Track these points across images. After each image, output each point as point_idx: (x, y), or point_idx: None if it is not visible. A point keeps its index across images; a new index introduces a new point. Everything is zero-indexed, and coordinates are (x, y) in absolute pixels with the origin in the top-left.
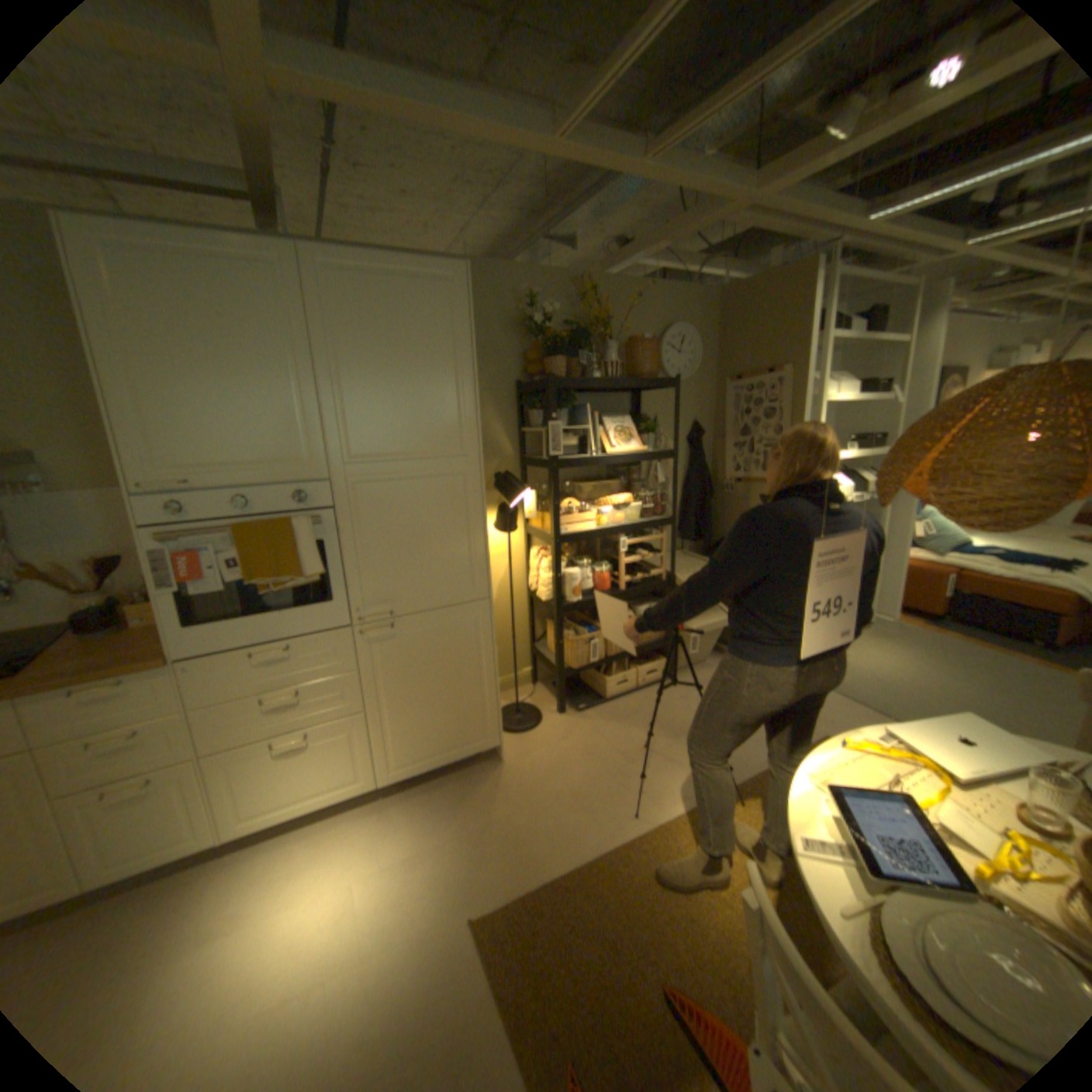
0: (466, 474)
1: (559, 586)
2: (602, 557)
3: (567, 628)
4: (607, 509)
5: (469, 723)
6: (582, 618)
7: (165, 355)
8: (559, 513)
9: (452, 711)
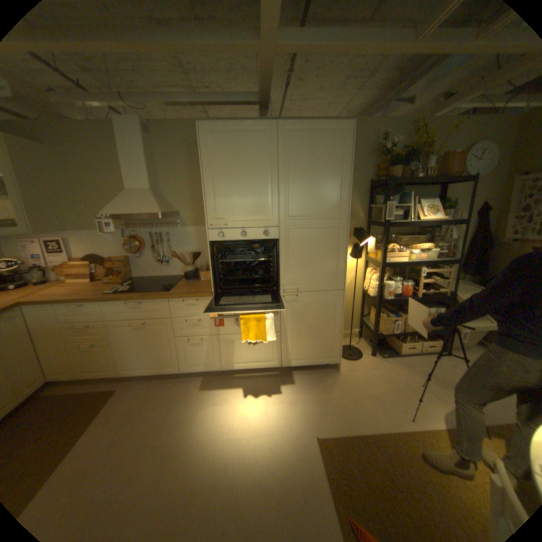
0: (340, 227)
1: (381, 289)
2: (409, 277)
3: (383, 313)
4: (416, 251)
5: (326, 348)
6: (392, 309)
7: (224, 174)
8: (386, 251)
9: (318, 341)
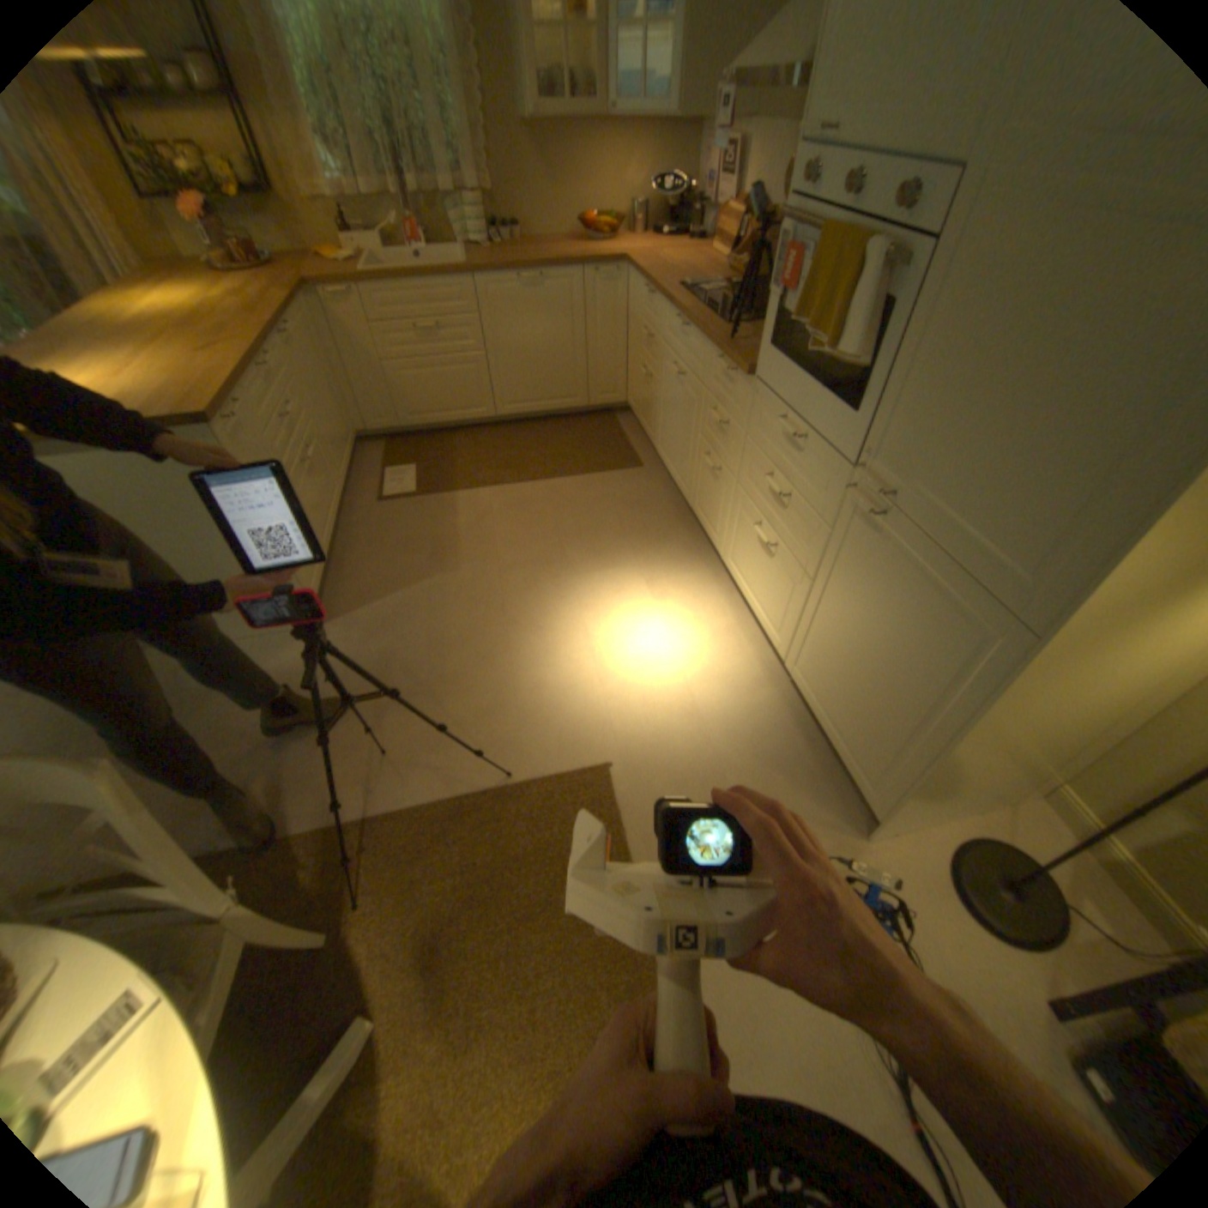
0: None
1: None
2: None
3: None
4: None
5: (869, 748)
6: None
7: None
8: None
9: (865, 707)
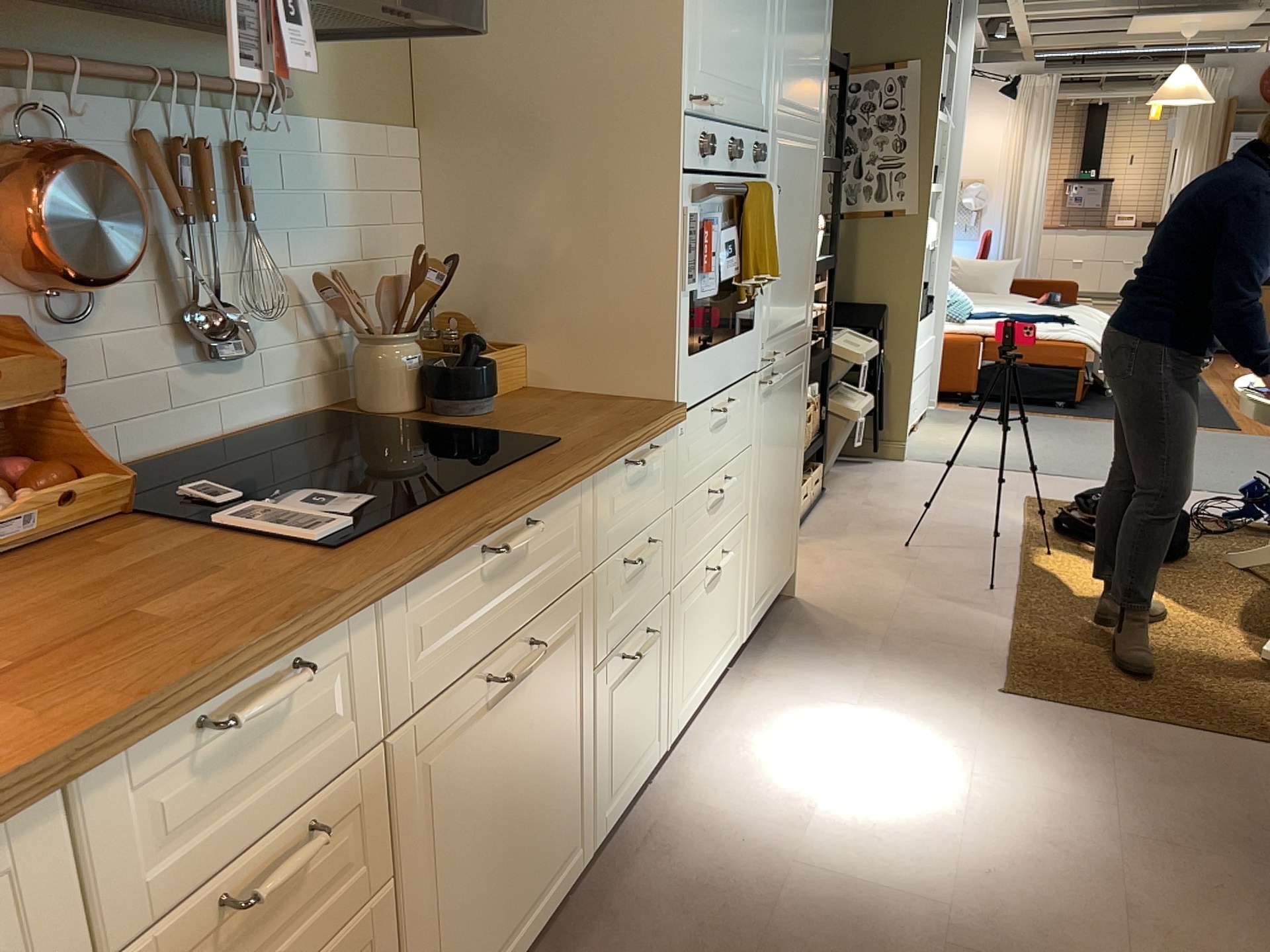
0: (818, 150)
1: None
2: None
3: None
4: None
5: (788, 533)
6: None
7: None
8: None
9: (784, 514)
